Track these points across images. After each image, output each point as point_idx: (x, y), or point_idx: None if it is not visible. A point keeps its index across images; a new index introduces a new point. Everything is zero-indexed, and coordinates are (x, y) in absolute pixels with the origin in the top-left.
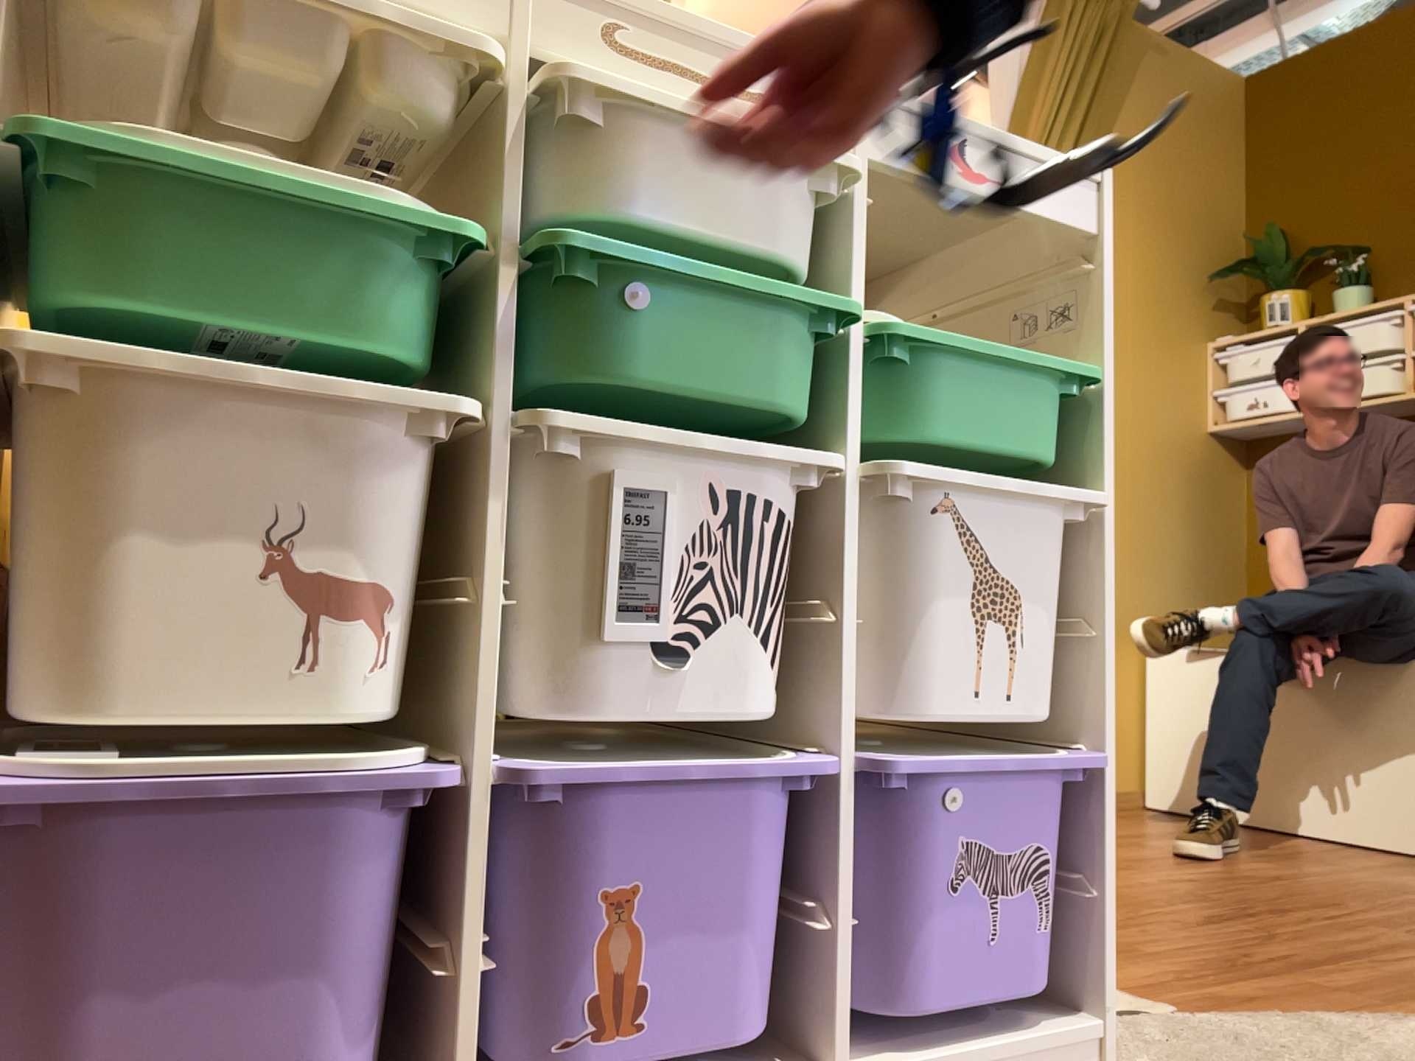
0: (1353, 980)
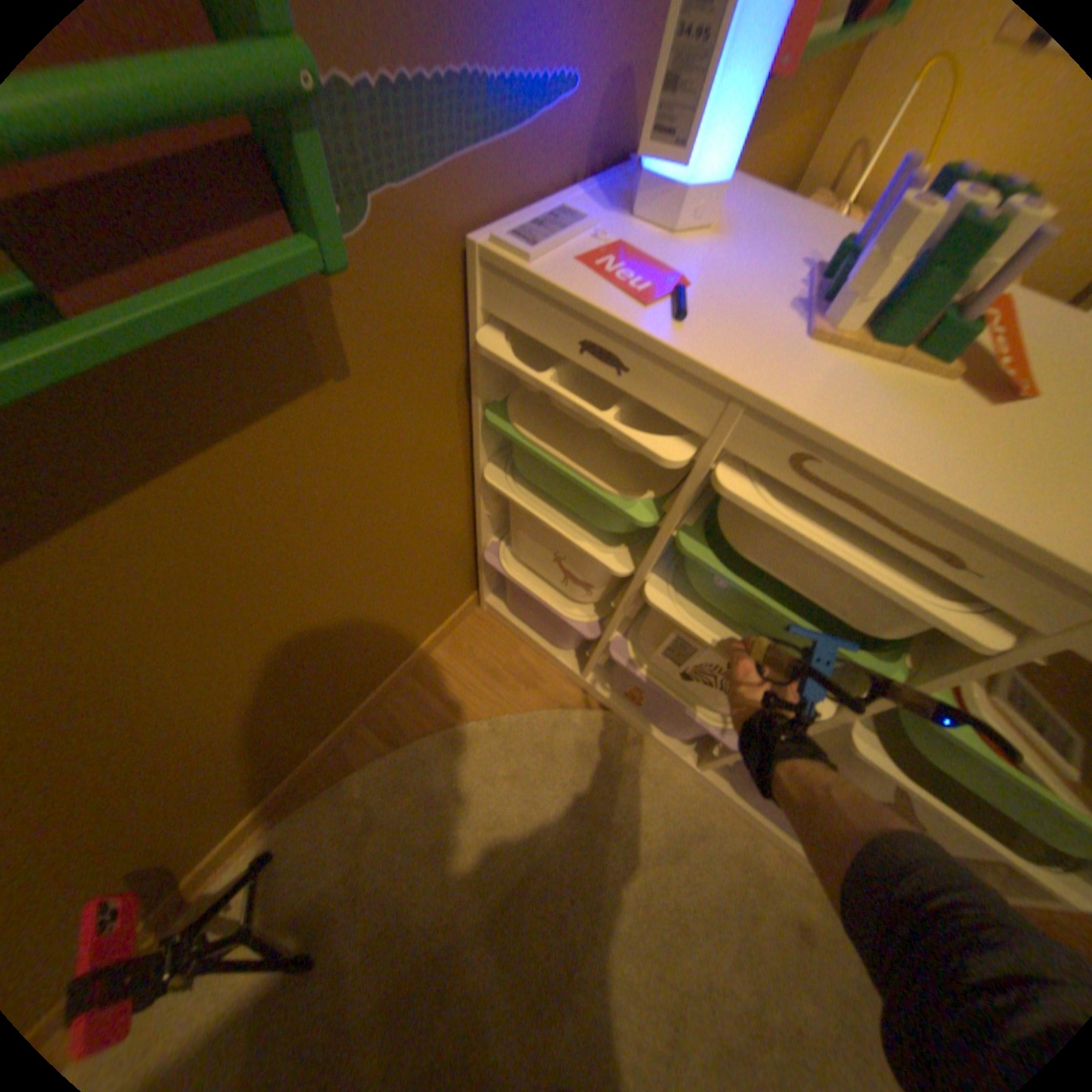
0: None
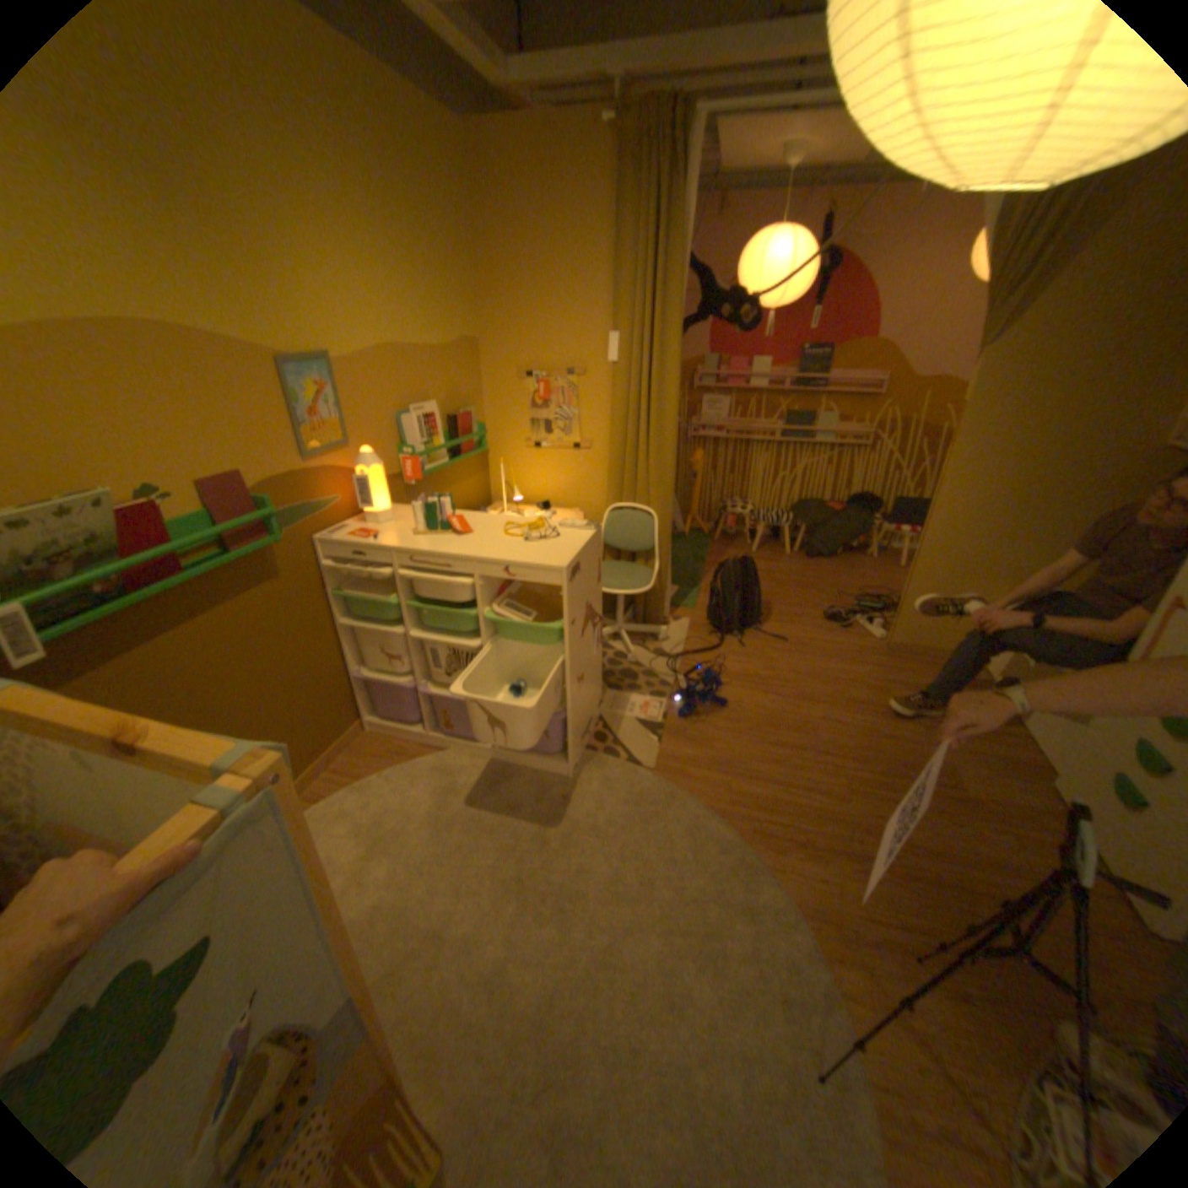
0: (741, 794)
